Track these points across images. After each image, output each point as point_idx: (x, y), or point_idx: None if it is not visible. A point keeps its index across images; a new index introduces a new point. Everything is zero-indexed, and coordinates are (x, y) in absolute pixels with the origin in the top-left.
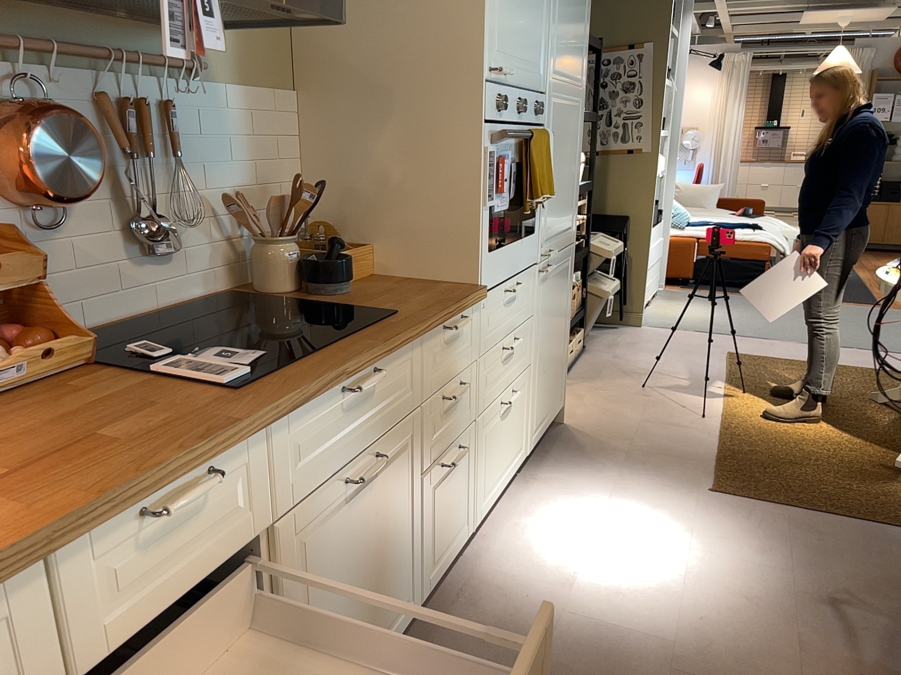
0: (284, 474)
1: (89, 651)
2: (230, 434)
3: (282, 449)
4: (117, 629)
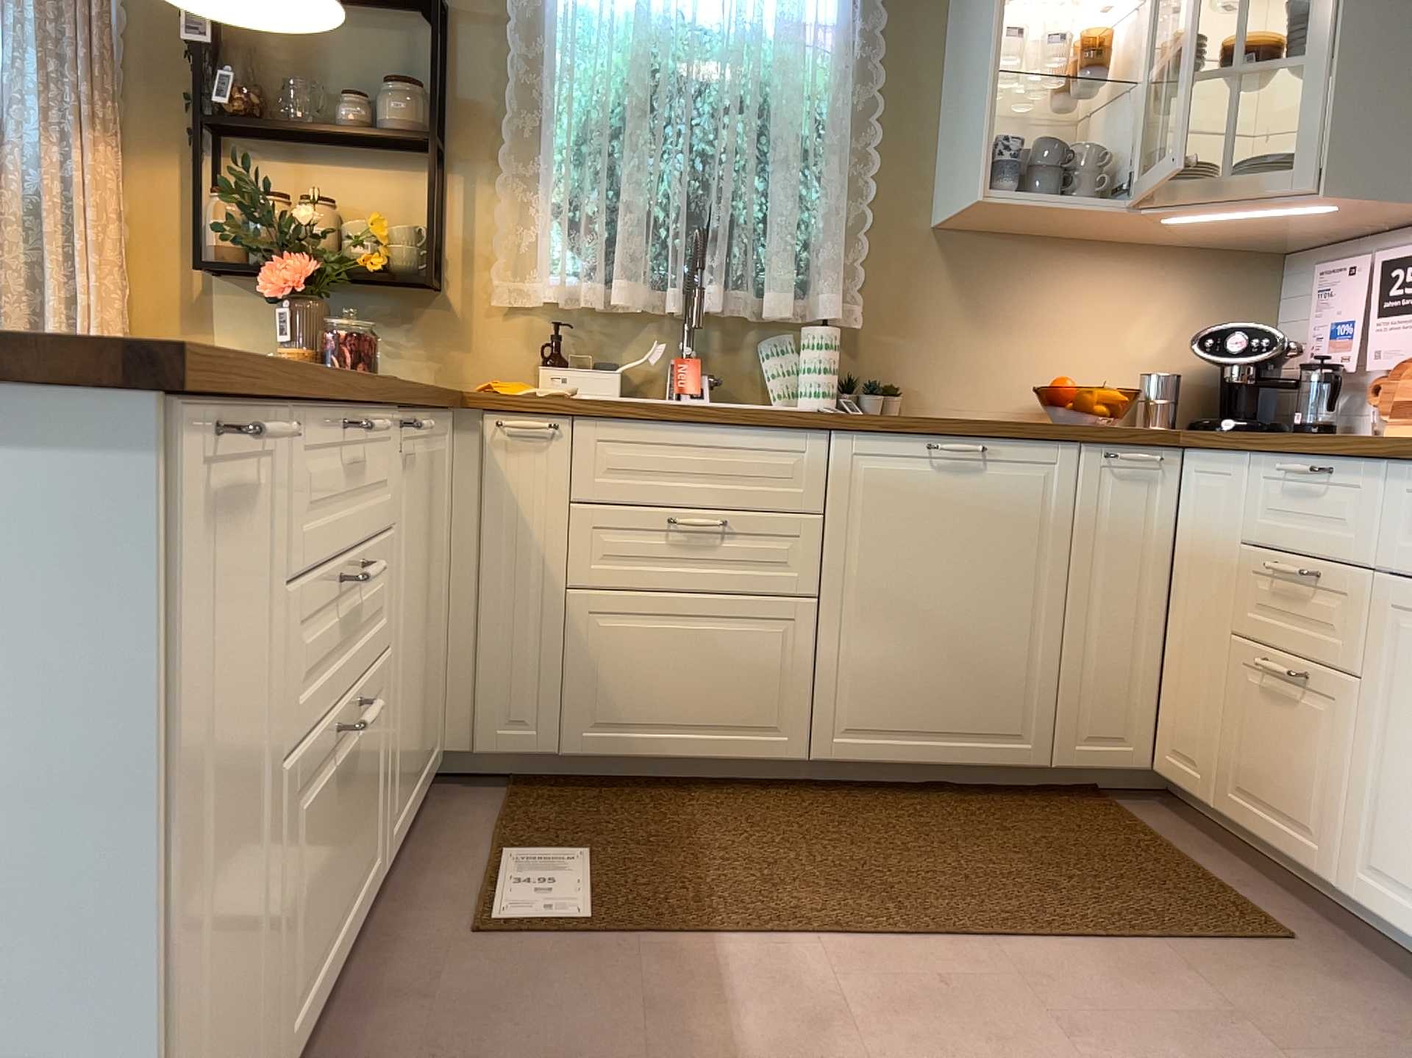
0: (1396, 531)
1: (1251, 532)
2: (1335, 444)
3: (1399, 503)
4: (1263, 534)
